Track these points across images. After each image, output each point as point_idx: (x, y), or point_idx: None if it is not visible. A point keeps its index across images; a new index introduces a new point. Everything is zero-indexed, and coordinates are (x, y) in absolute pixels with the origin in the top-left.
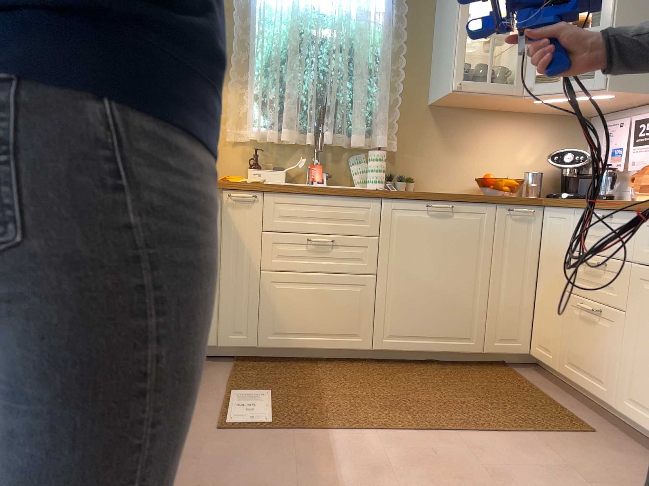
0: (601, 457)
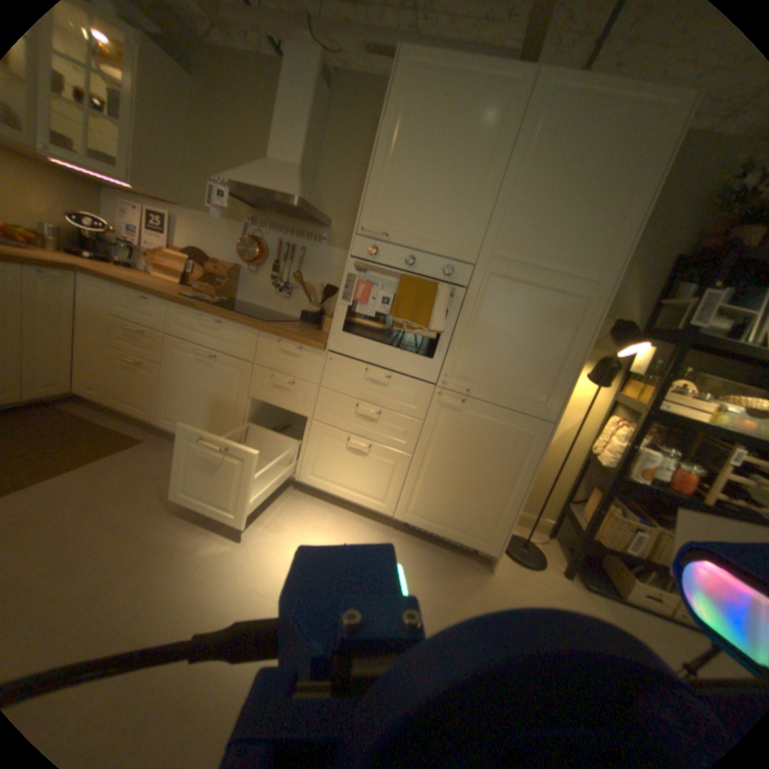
0: (150, 459)
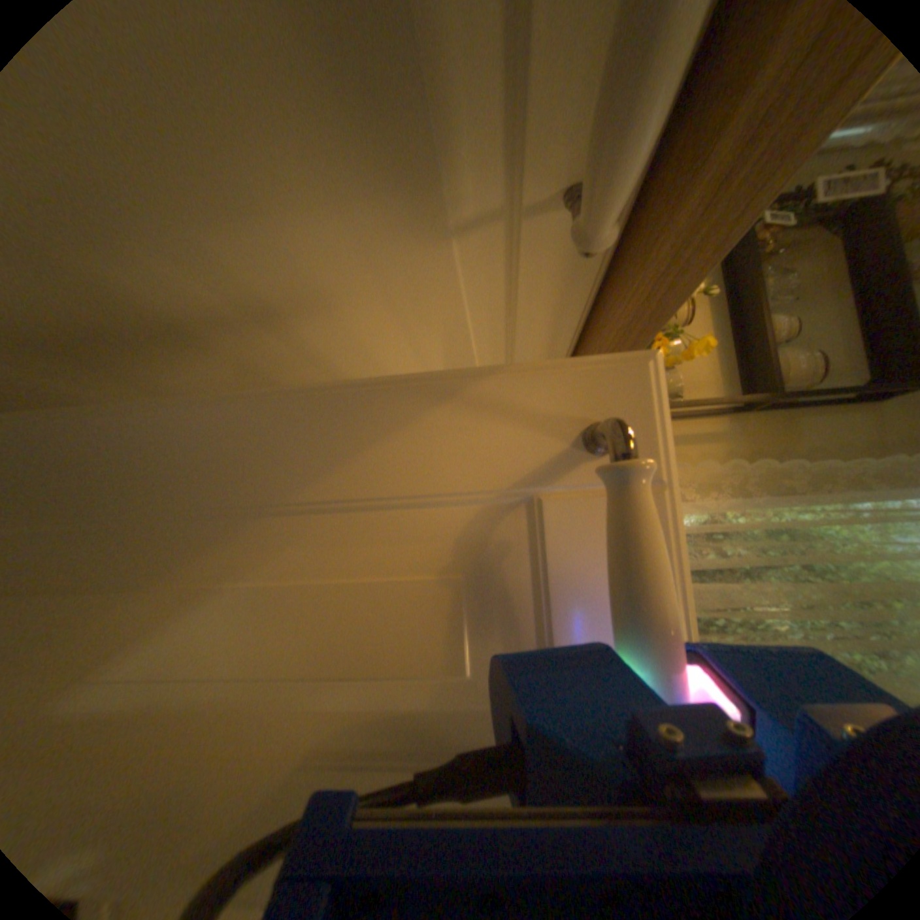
0: None
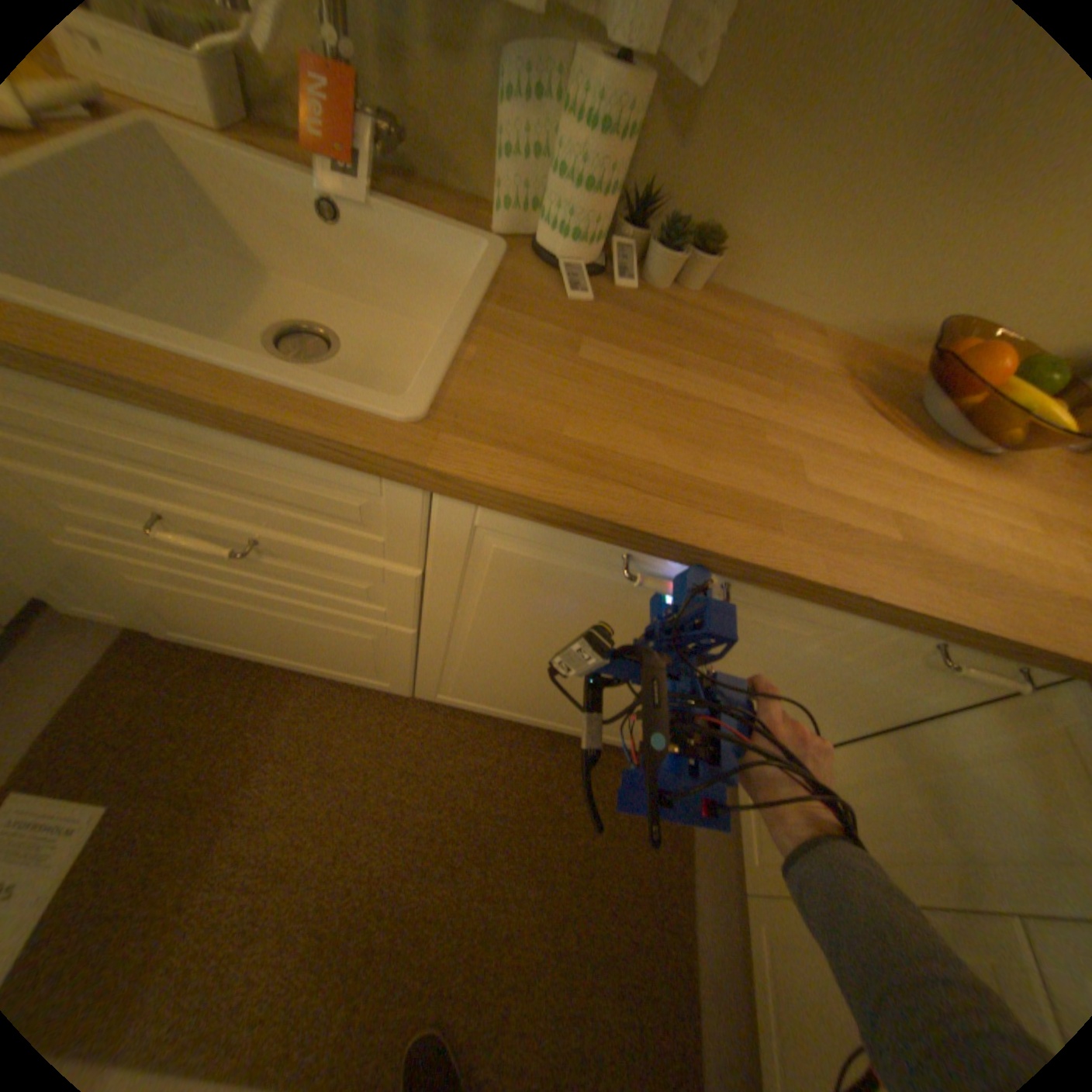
0: None
